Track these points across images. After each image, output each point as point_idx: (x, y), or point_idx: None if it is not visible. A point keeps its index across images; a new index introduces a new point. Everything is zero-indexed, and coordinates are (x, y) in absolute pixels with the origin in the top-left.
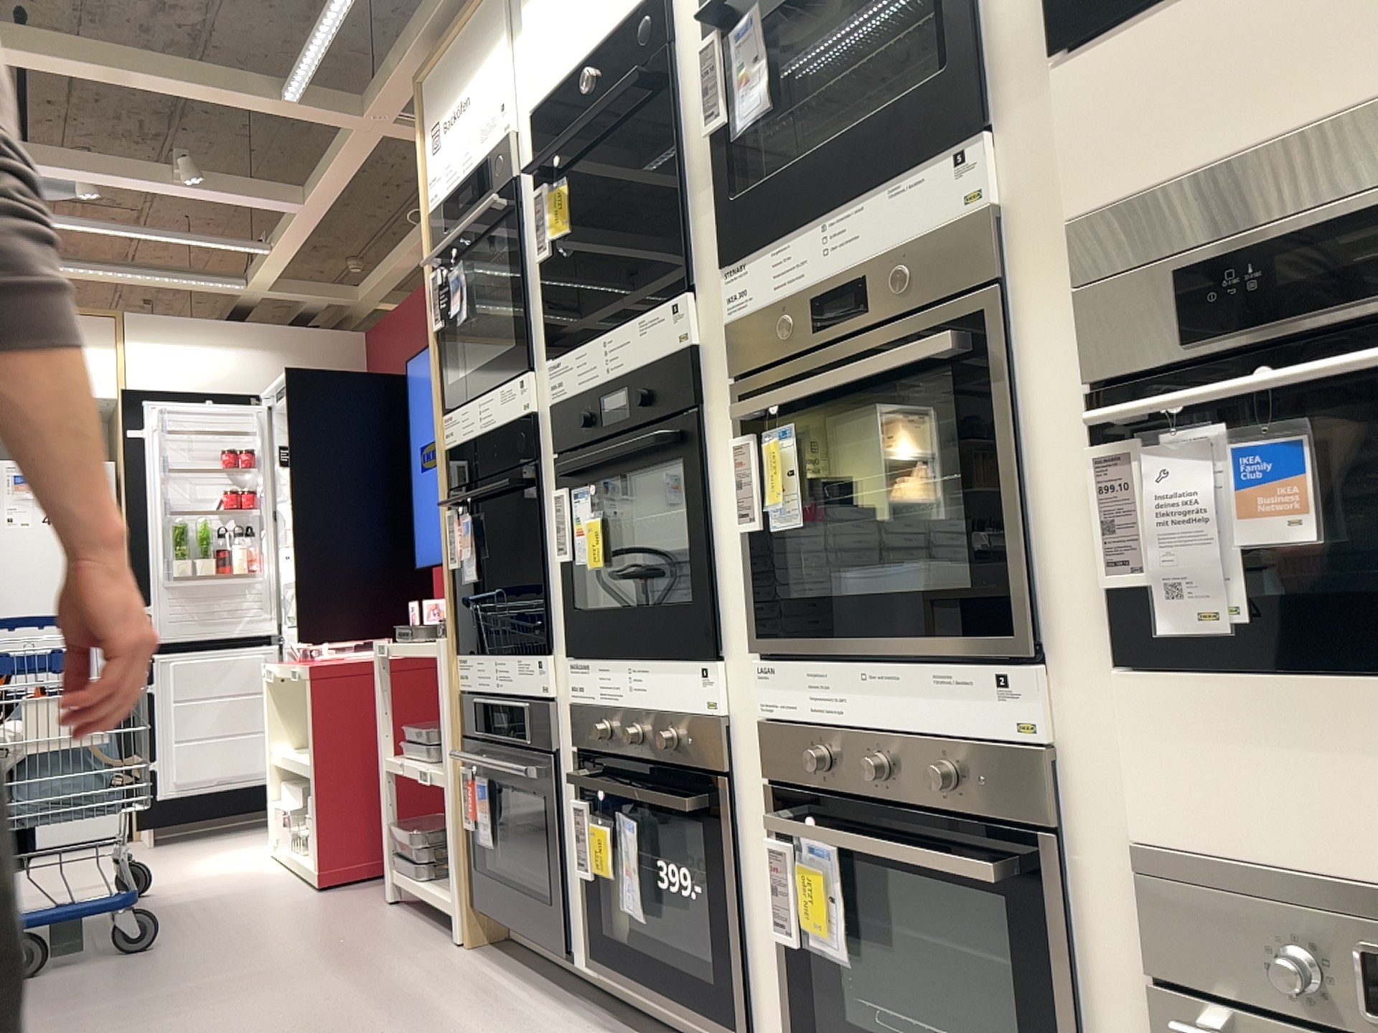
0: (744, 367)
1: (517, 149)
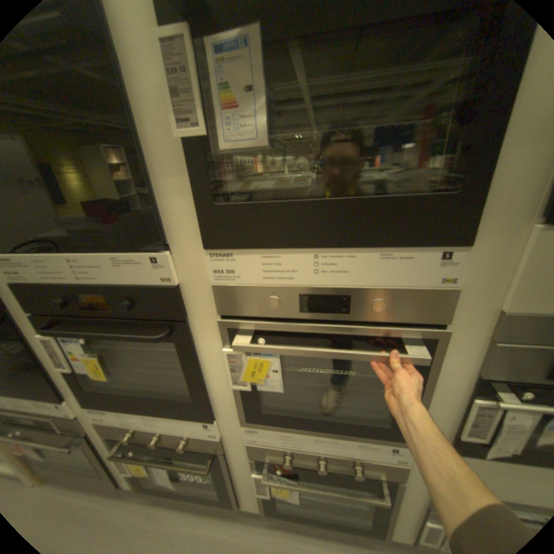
0: (234, 313)
1: None
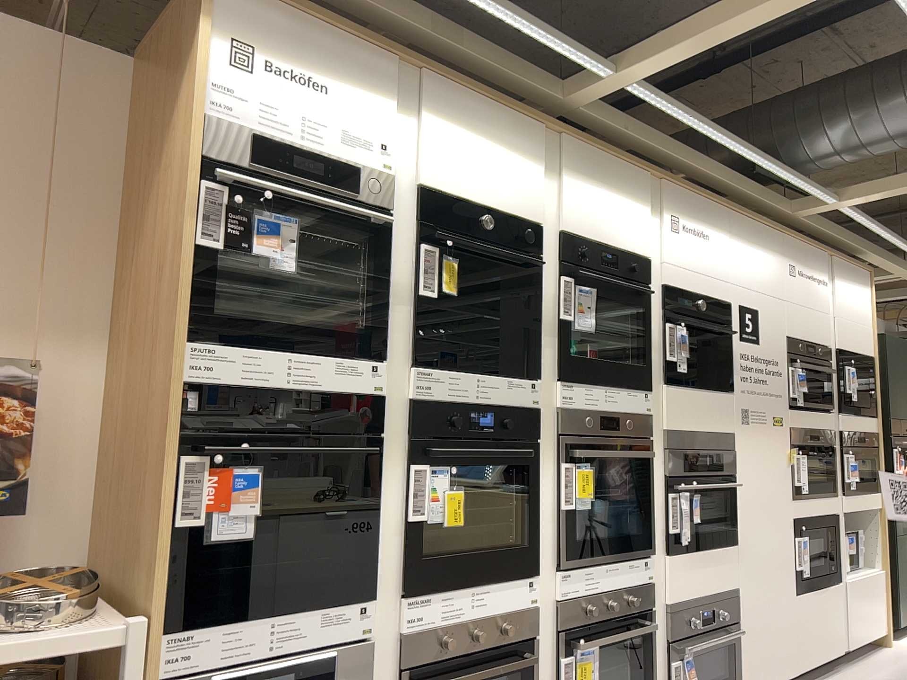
0: (565, 428)
1: (397, 194)
